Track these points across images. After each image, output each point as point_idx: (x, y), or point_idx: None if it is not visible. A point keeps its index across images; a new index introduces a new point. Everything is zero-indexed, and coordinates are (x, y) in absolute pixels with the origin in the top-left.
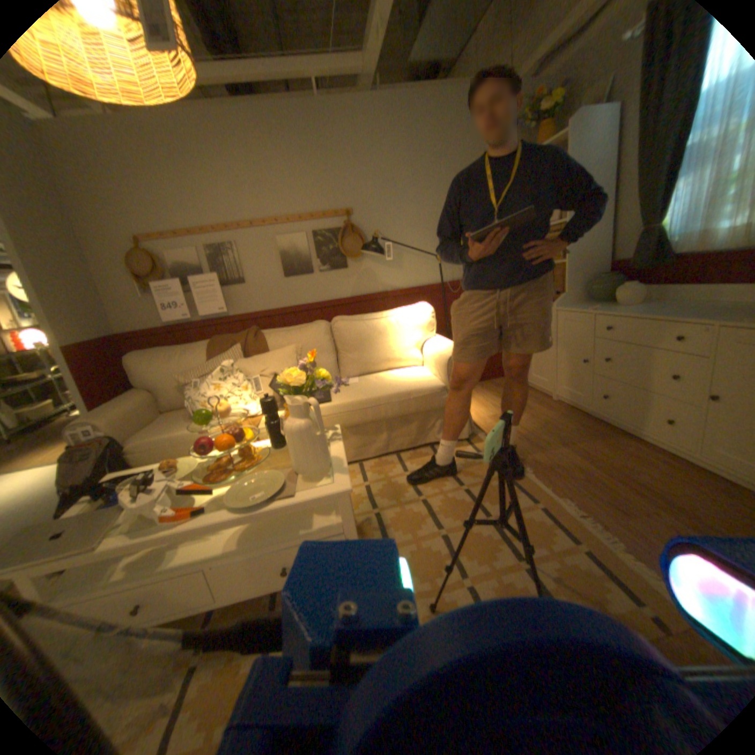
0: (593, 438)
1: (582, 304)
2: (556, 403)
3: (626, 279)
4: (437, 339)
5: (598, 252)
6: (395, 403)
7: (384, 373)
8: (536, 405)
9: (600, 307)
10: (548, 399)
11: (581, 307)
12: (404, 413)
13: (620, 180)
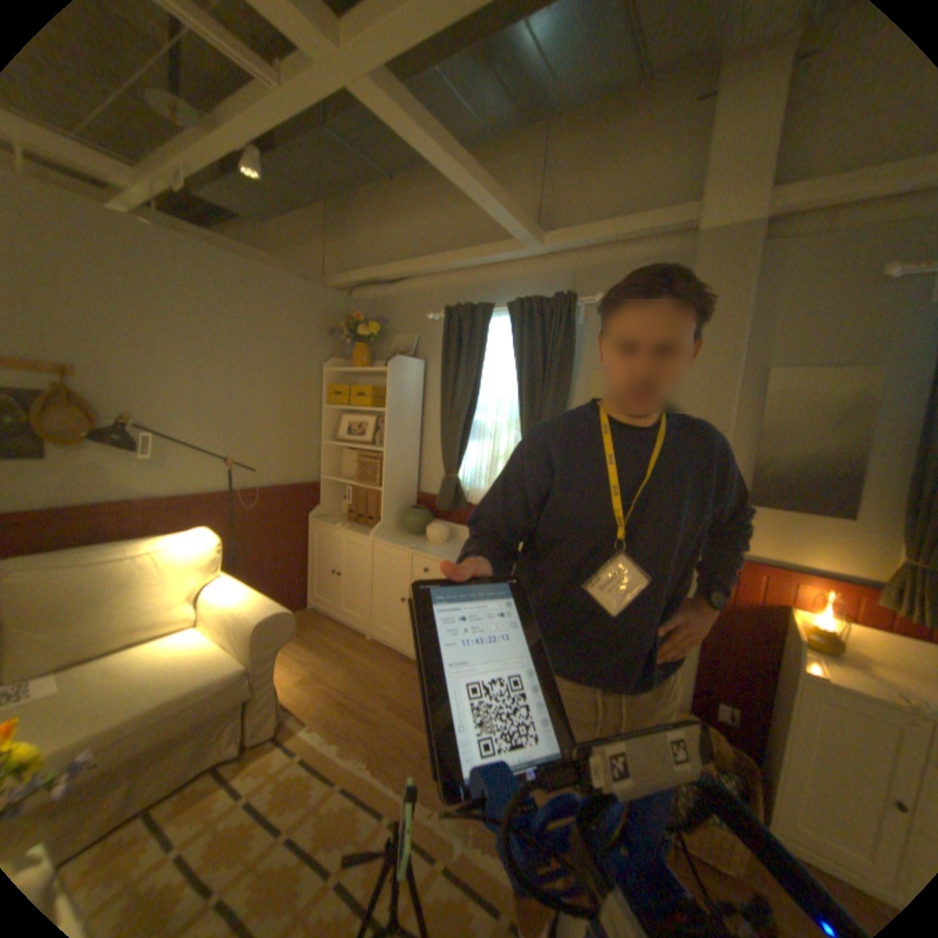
0: (414, 691)
1: (395, 537)
2: (370, 644)
3: (431, 516)
4: (224, 586)
5: (407, 484)
6: (156, 726)
7: (119, 658)
8: (348, 652)
9: (416, 547)
10: (360, 639)
11: (397, 543)
12: (172, 738)
13: (423, 423)
